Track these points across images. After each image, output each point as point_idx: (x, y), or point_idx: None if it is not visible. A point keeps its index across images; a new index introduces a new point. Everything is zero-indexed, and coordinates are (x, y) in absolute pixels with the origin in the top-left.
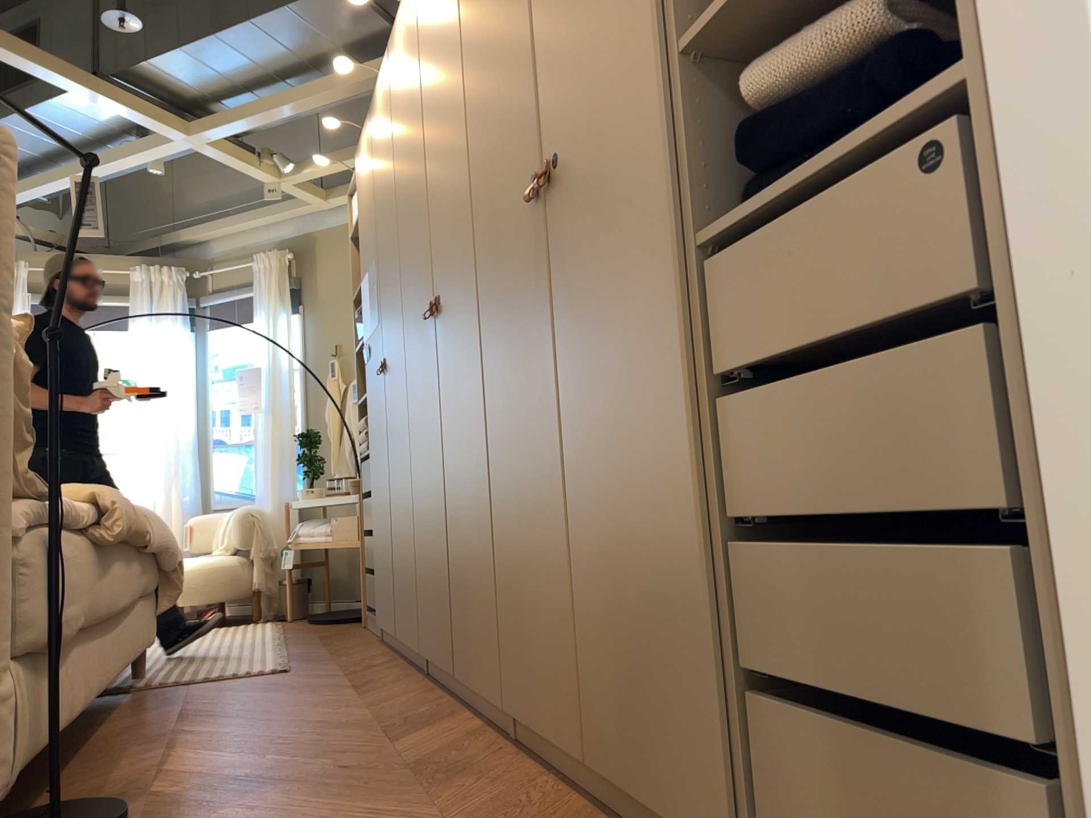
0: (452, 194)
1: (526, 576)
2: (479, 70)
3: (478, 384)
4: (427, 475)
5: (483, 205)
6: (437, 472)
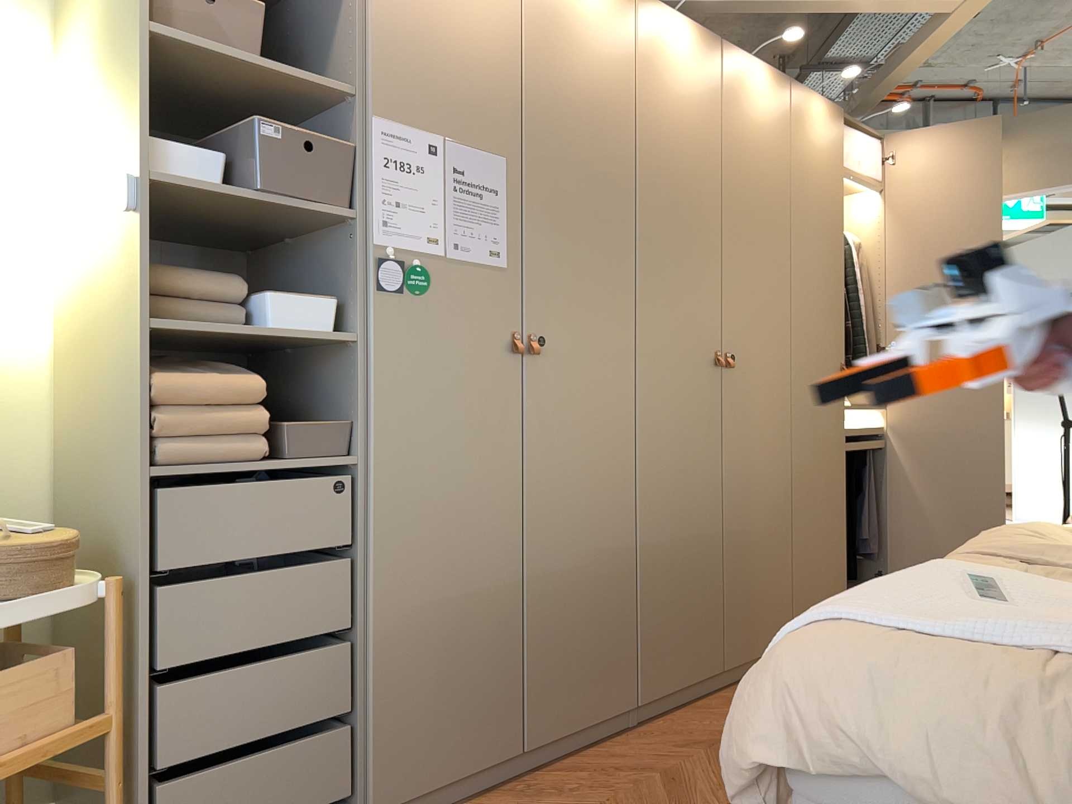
0: (764, 288)
1: (821, 558)
2: (808, 249)
3: (785, 443)
4: (681, 508)
5: (802, 332)
6: (706, 505)
